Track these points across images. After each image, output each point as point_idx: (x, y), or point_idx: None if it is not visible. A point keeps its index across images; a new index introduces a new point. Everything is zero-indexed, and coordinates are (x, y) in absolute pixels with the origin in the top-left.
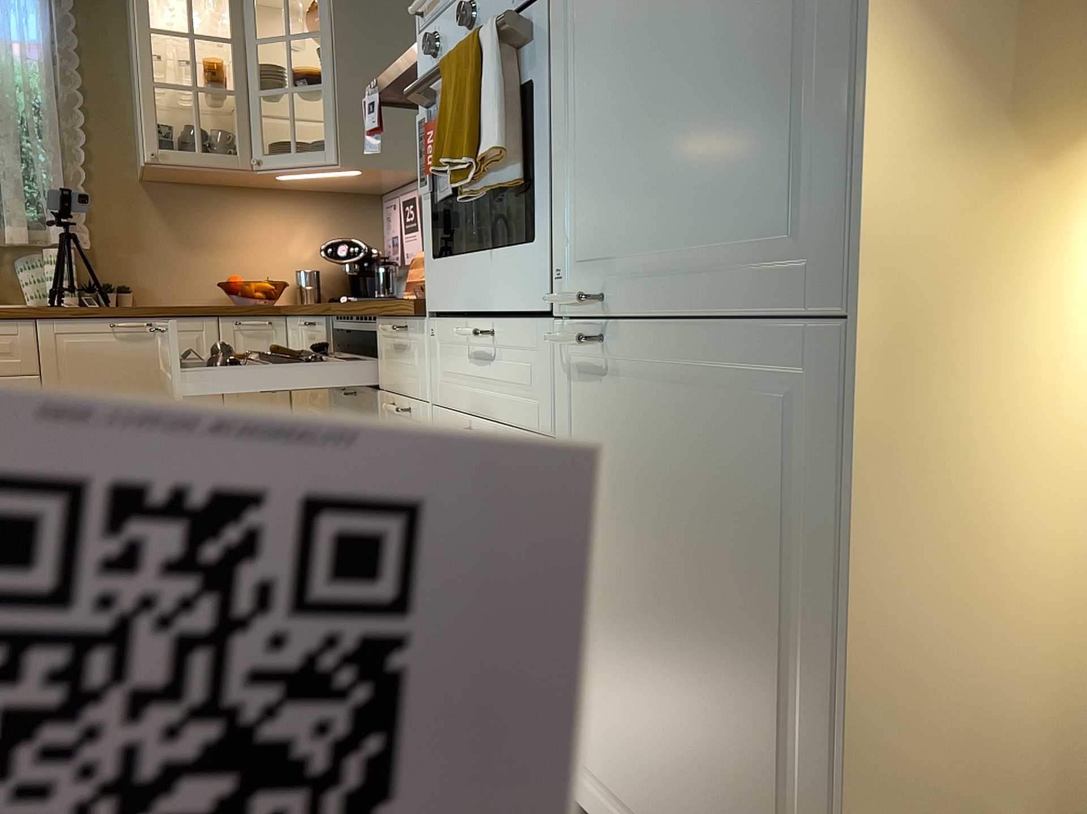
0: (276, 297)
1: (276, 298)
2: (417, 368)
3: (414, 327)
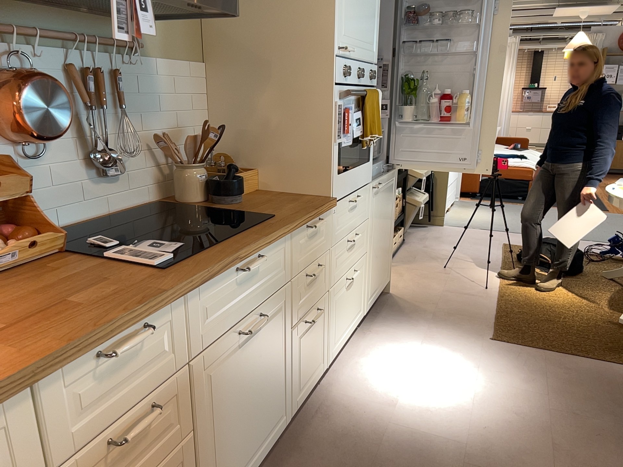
0: None
1: None
2: (322, 237)
3: (323, 216)
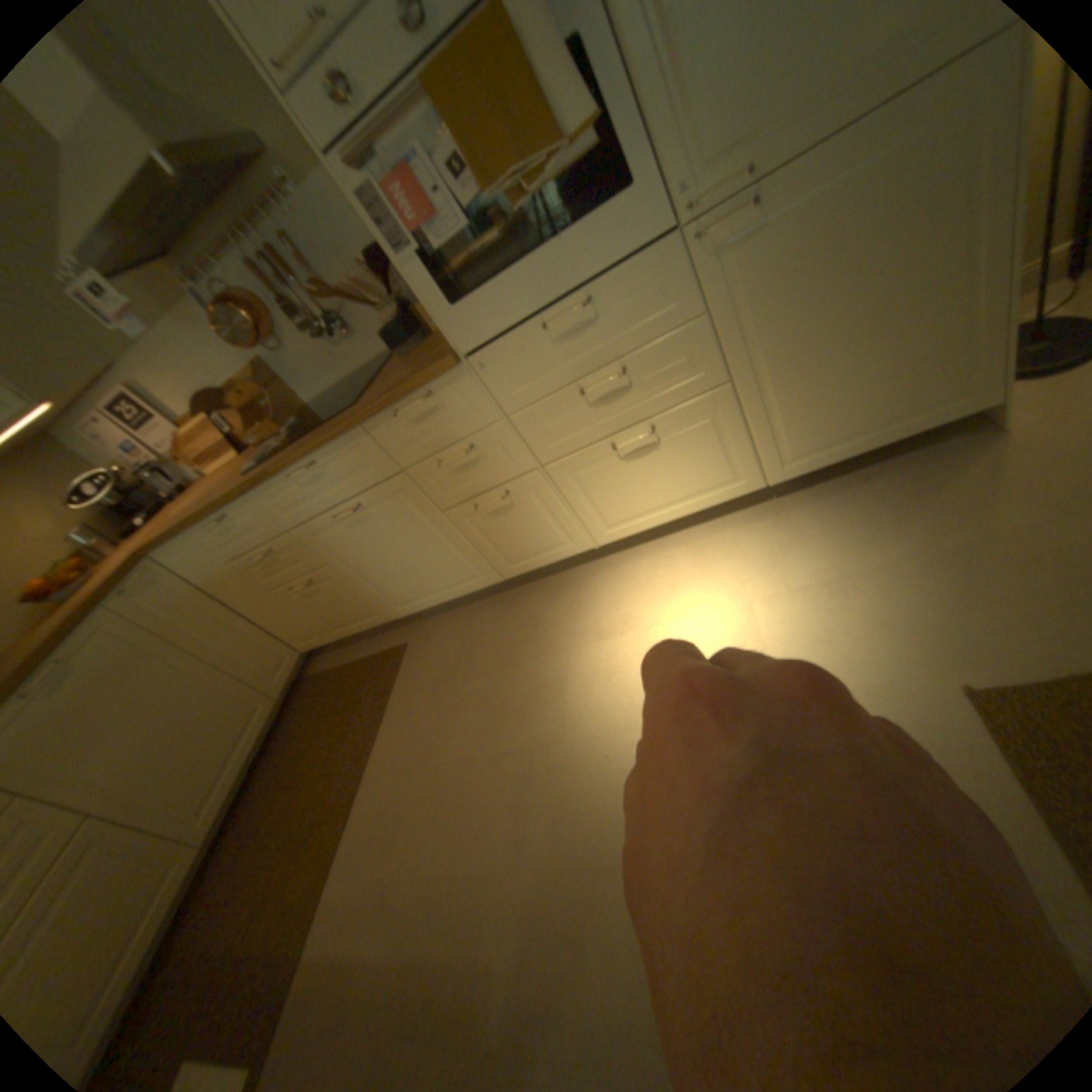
0: (91, 567)
1: (90, 570)
2: (463, 412)
3: (443, 385)
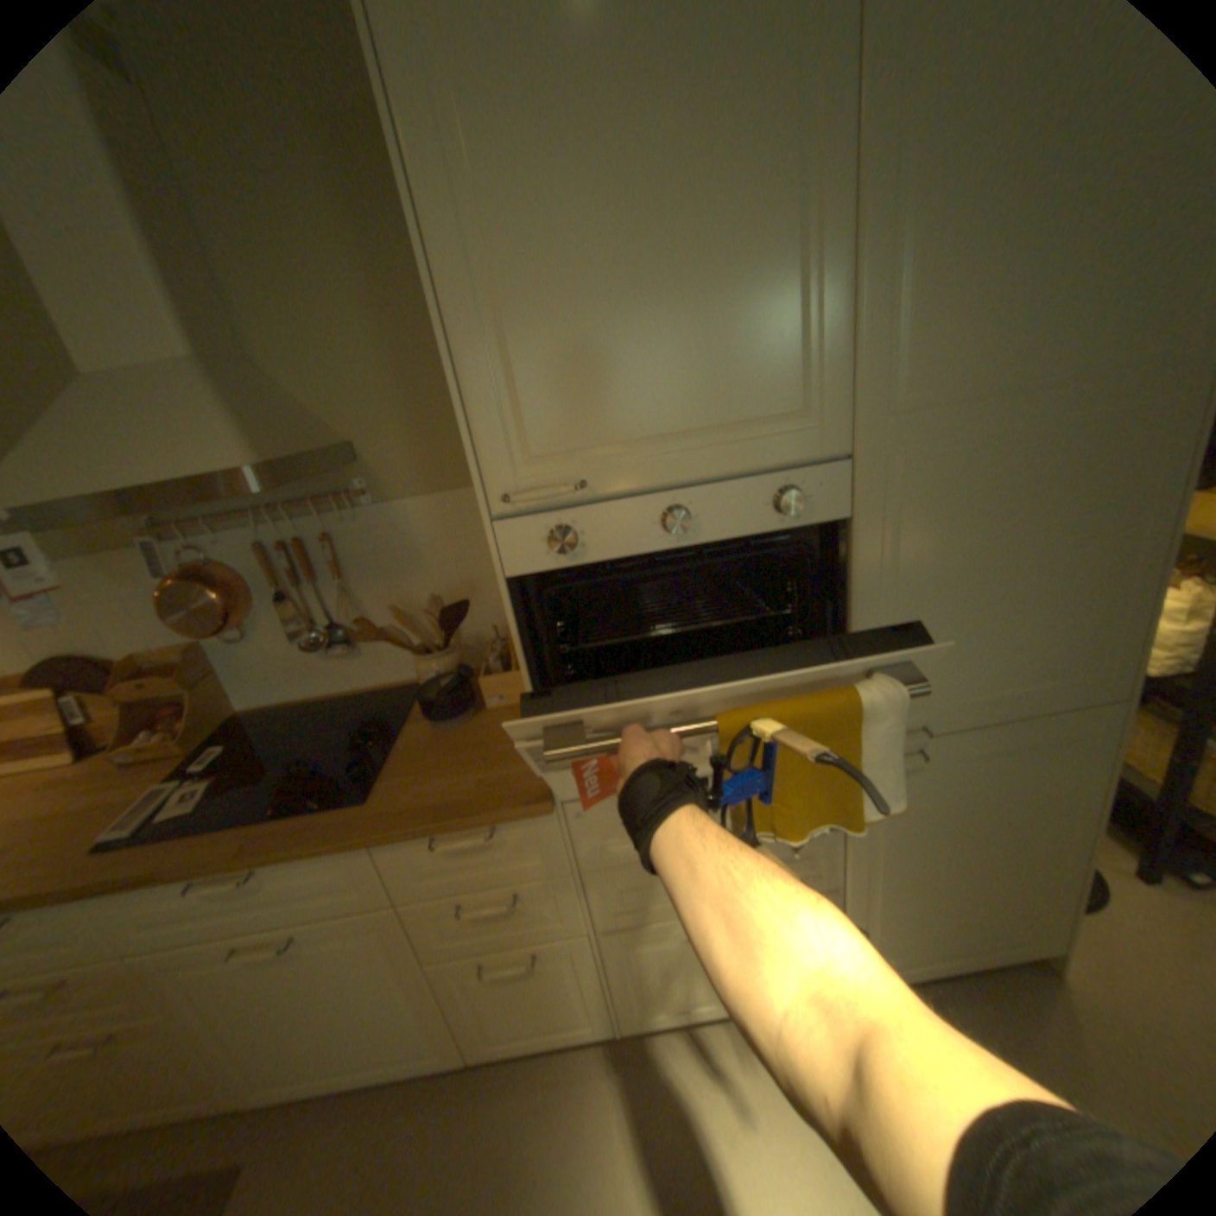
0: None
1: None
2: (524, 857)
3: (514, 825)
